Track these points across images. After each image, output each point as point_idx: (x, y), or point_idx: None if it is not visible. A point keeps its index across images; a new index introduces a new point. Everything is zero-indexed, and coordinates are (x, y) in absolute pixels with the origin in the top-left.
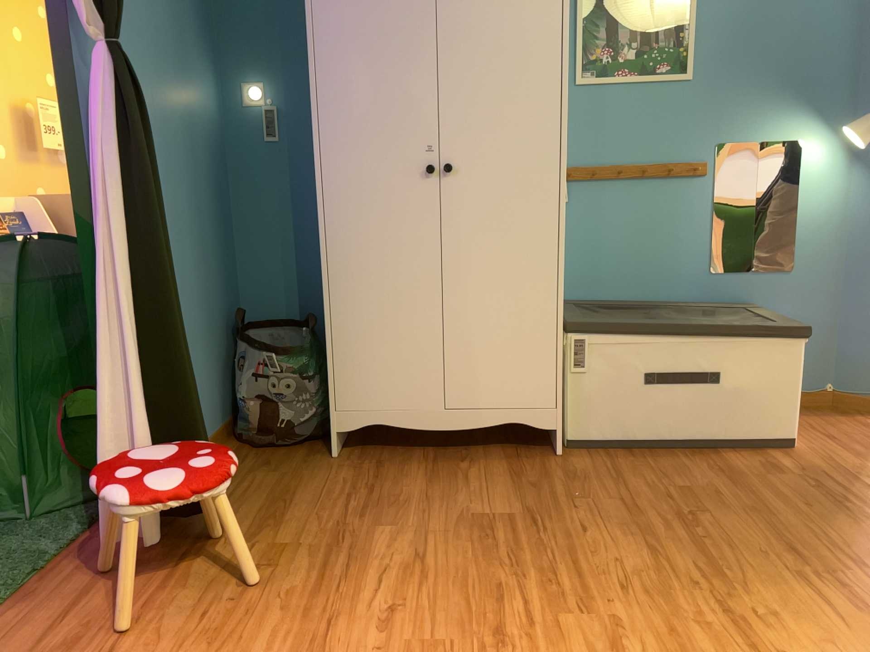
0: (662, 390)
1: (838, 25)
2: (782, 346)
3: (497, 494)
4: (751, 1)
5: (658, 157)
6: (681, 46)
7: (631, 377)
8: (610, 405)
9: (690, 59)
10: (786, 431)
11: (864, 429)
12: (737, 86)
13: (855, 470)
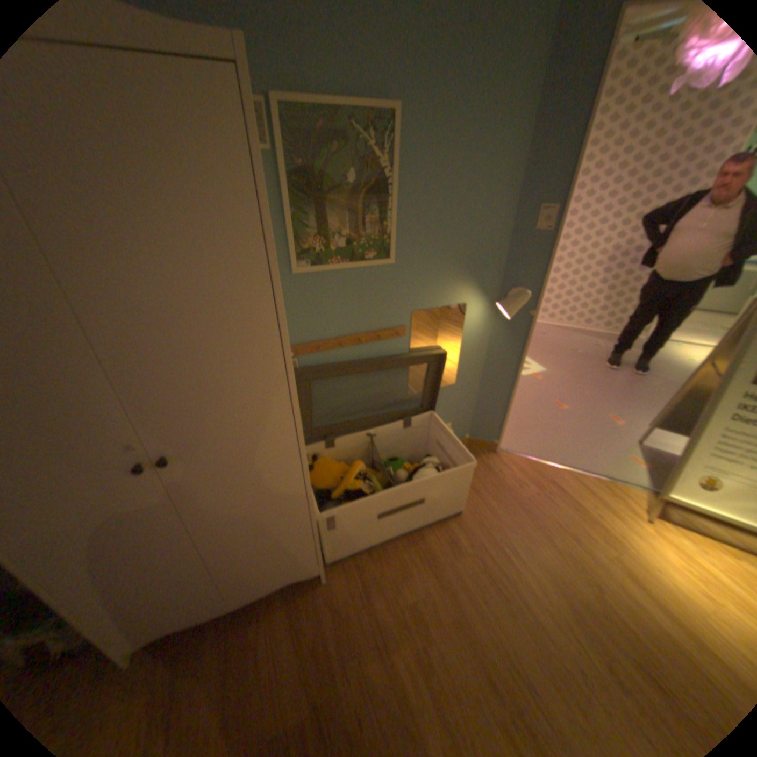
0: (389, 519)
1: (499, 213)
2: (461, 474)
3: (286, 683)
4: (441, 189)
5: (370, 326)
6: (386, 233)
7: (368, 521)
8: (355, 539)
9: (393, 245)
10: (458, 508)
11: (489, 474)
12: (427, 265)
13: (497, 534)
